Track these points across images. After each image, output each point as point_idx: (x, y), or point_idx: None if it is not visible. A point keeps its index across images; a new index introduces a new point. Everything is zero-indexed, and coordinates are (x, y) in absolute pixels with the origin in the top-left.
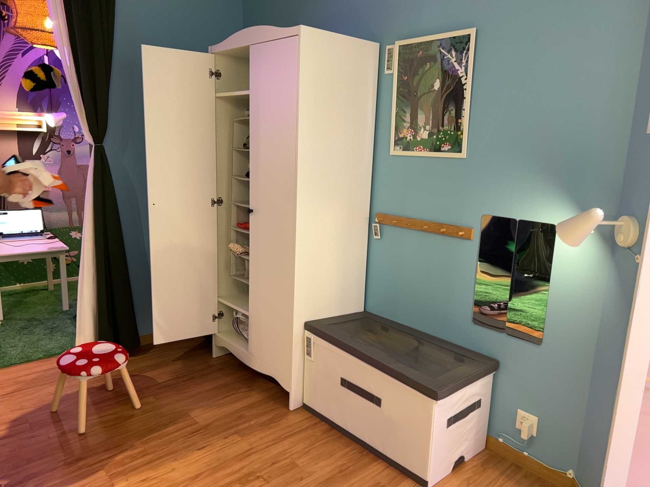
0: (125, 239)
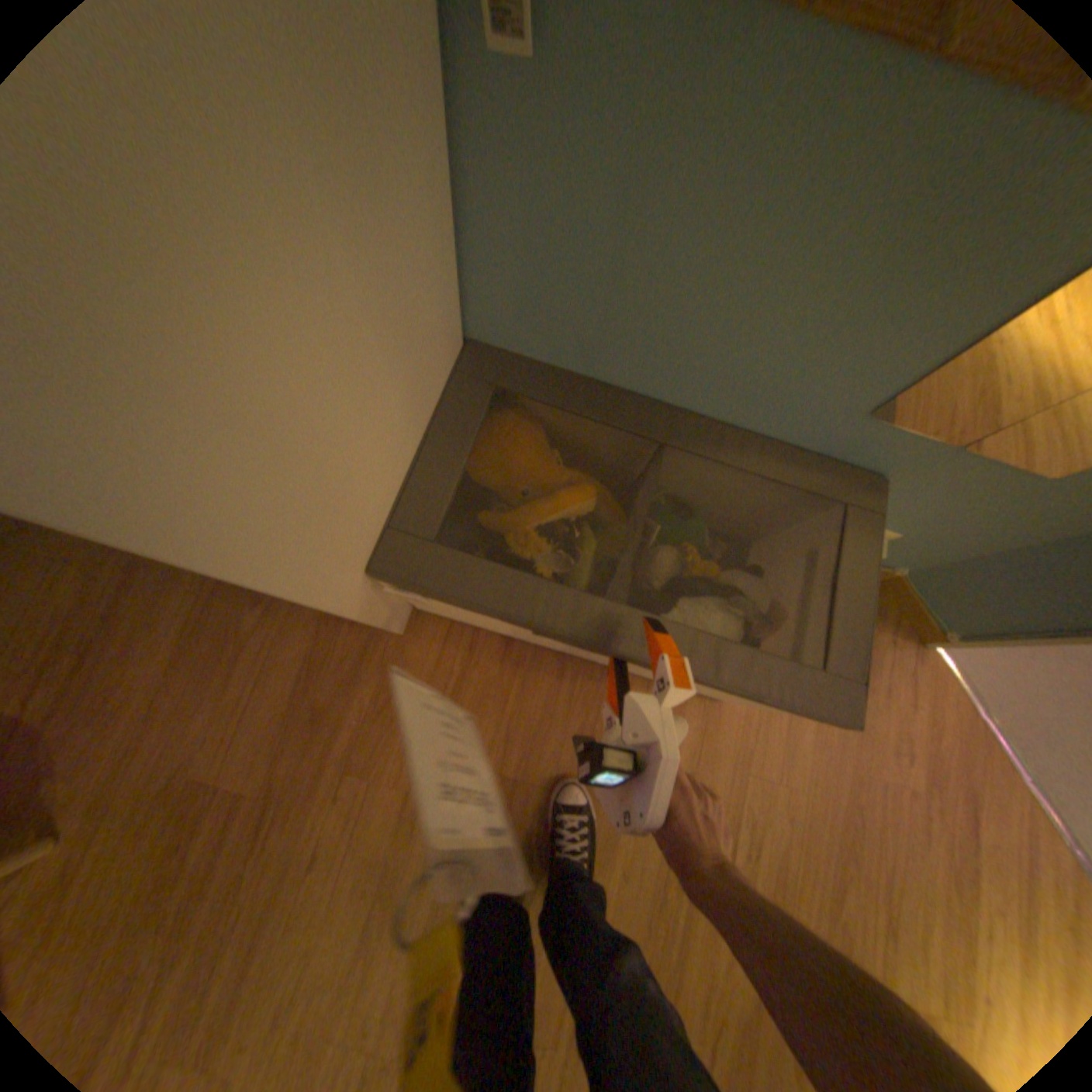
0: None
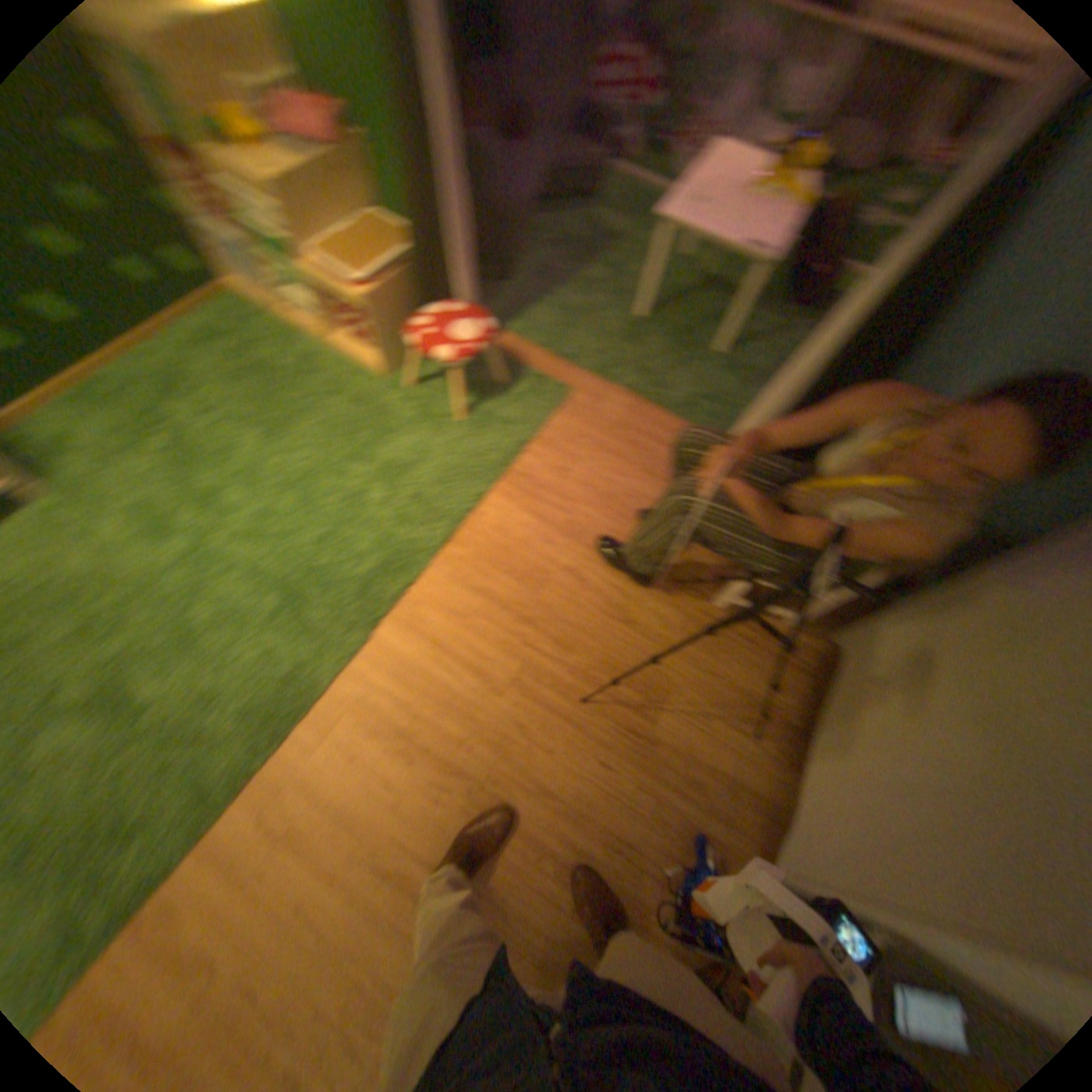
0: (921, 365)
